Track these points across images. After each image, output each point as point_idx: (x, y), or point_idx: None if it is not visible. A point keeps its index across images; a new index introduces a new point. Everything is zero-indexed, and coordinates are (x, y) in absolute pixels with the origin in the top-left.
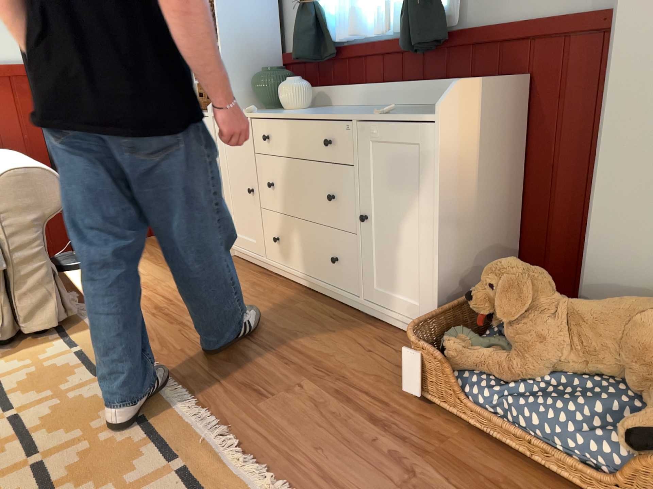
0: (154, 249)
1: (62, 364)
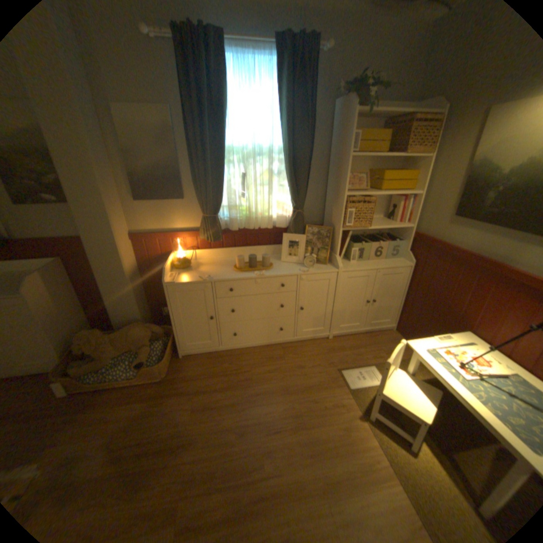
0: None
1: None
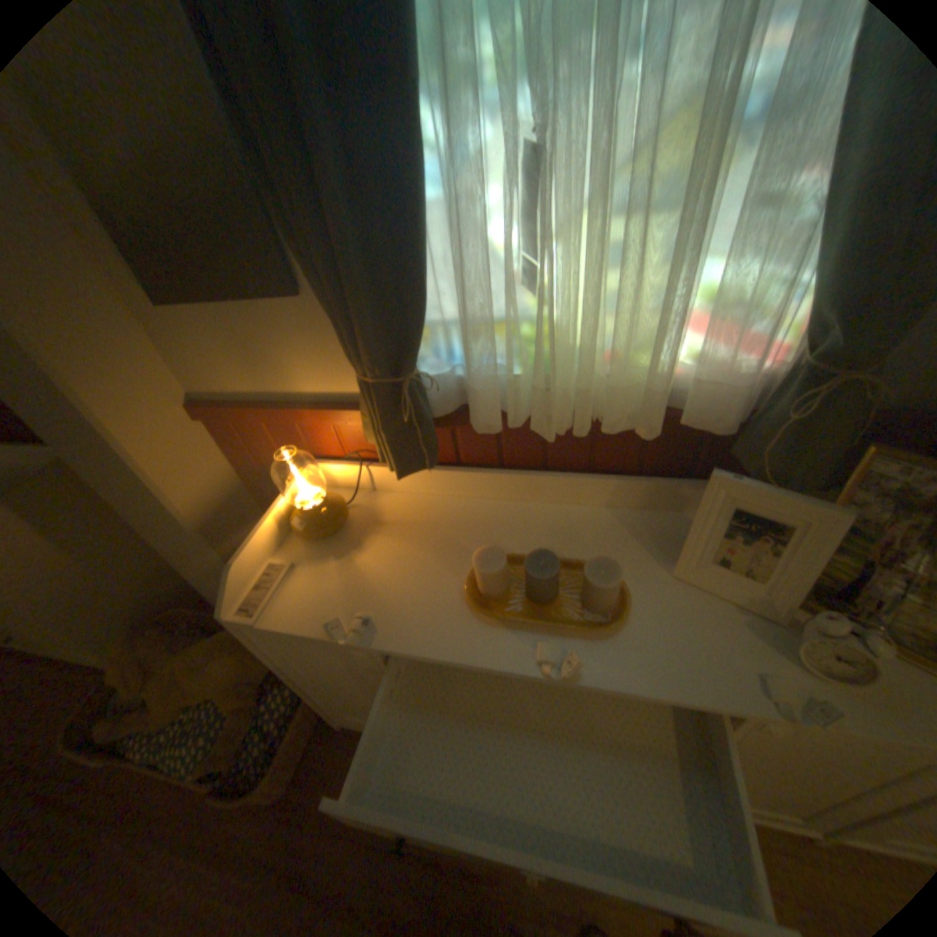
0: None
1: None
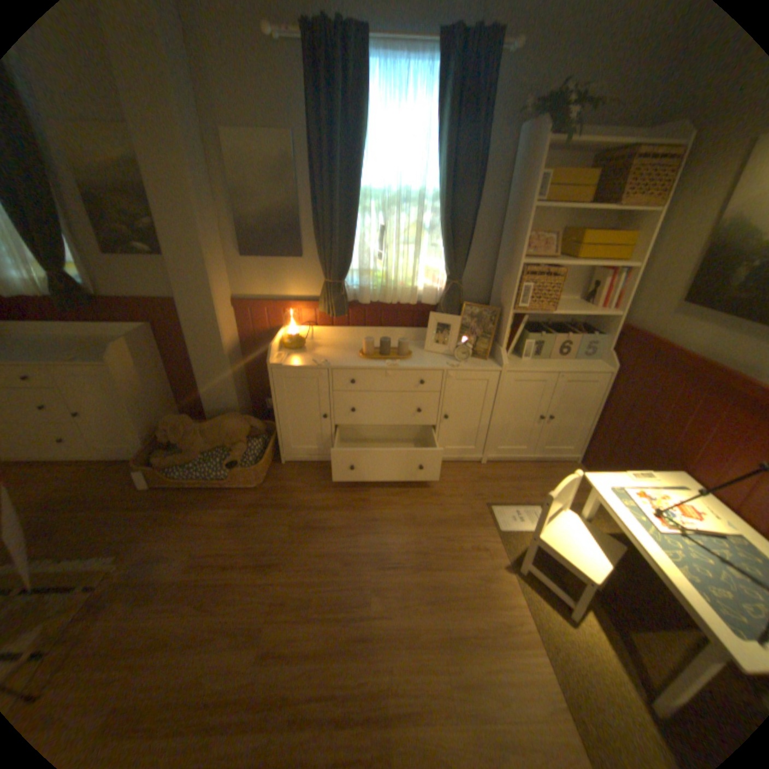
0: None
1: None
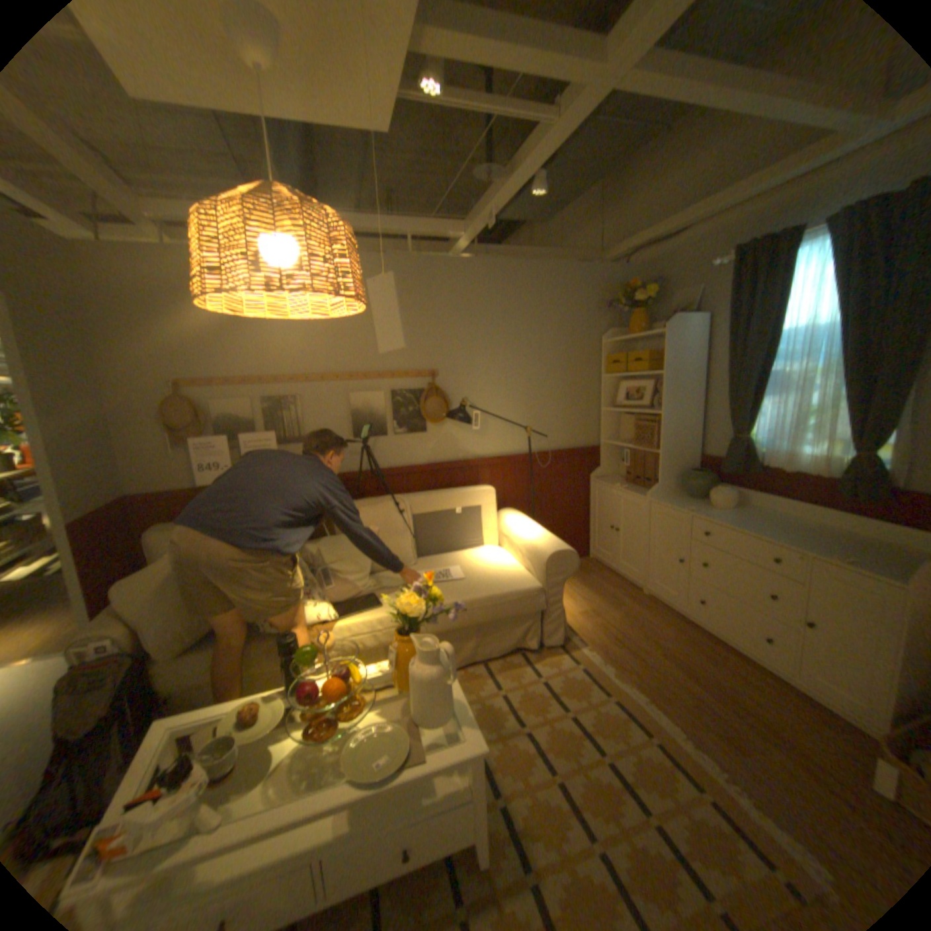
0: (582, 575)
1: (579, 680)
